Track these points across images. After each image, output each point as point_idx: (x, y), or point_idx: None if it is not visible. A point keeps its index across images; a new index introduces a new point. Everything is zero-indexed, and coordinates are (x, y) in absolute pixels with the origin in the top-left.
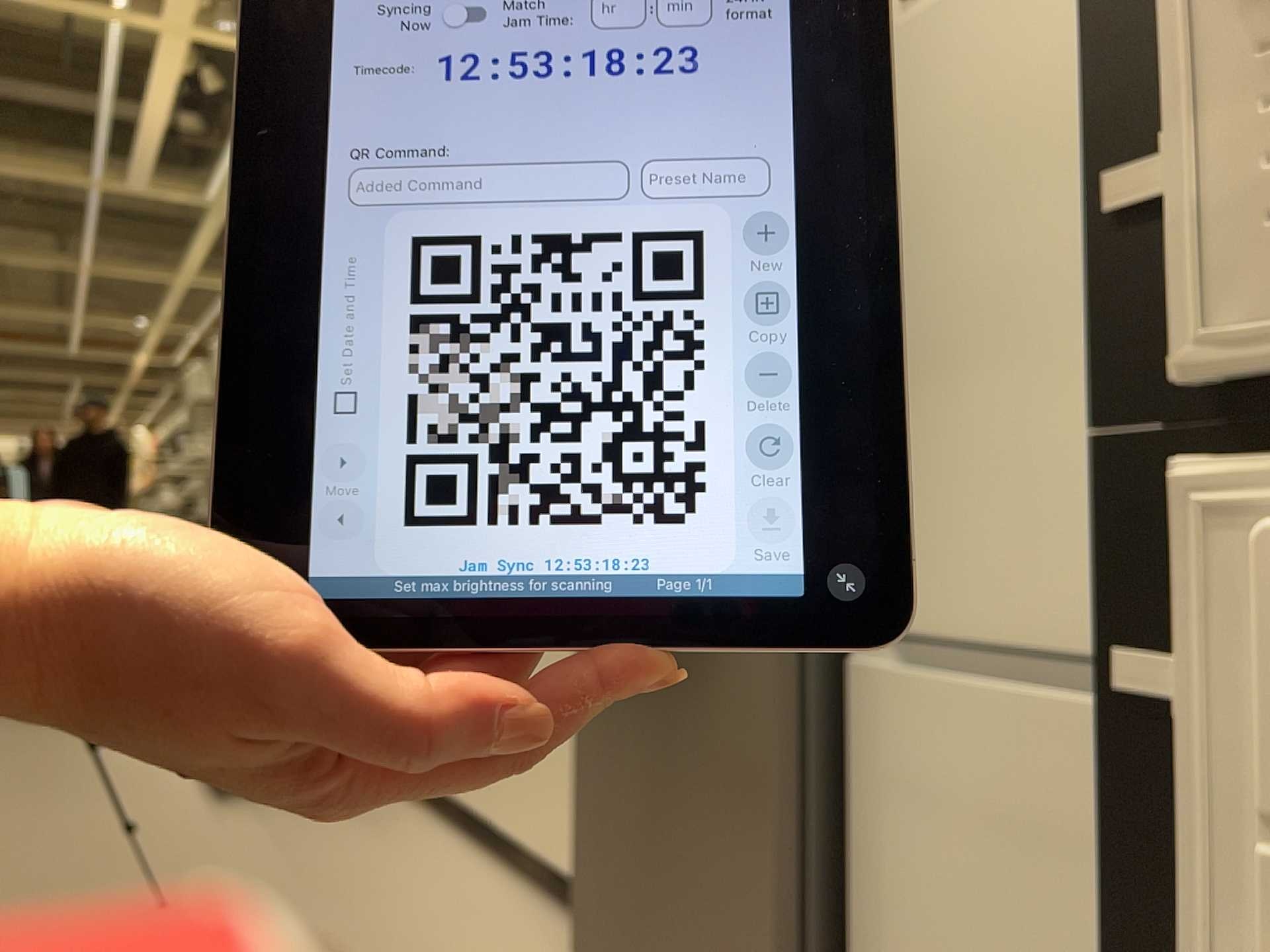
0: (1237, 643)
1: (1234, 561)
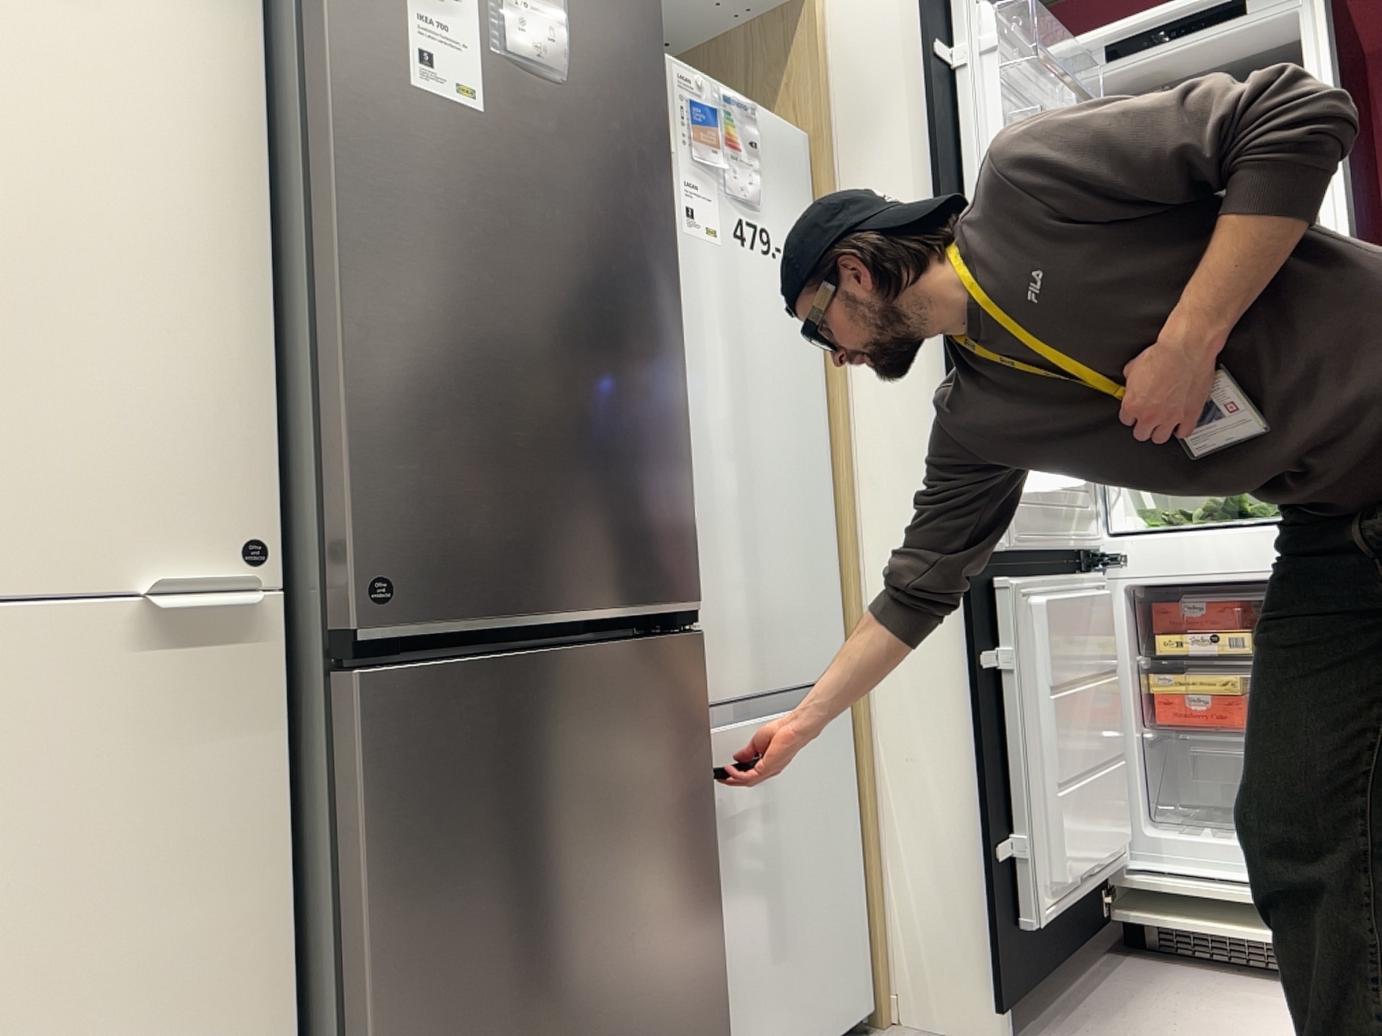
0: (1018, 632)
1: (1016, 605)
